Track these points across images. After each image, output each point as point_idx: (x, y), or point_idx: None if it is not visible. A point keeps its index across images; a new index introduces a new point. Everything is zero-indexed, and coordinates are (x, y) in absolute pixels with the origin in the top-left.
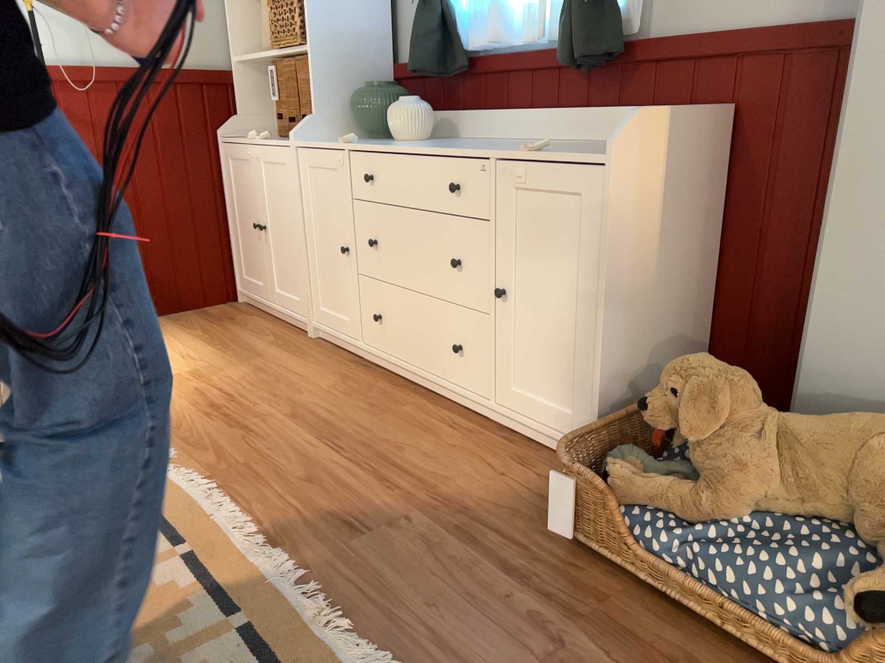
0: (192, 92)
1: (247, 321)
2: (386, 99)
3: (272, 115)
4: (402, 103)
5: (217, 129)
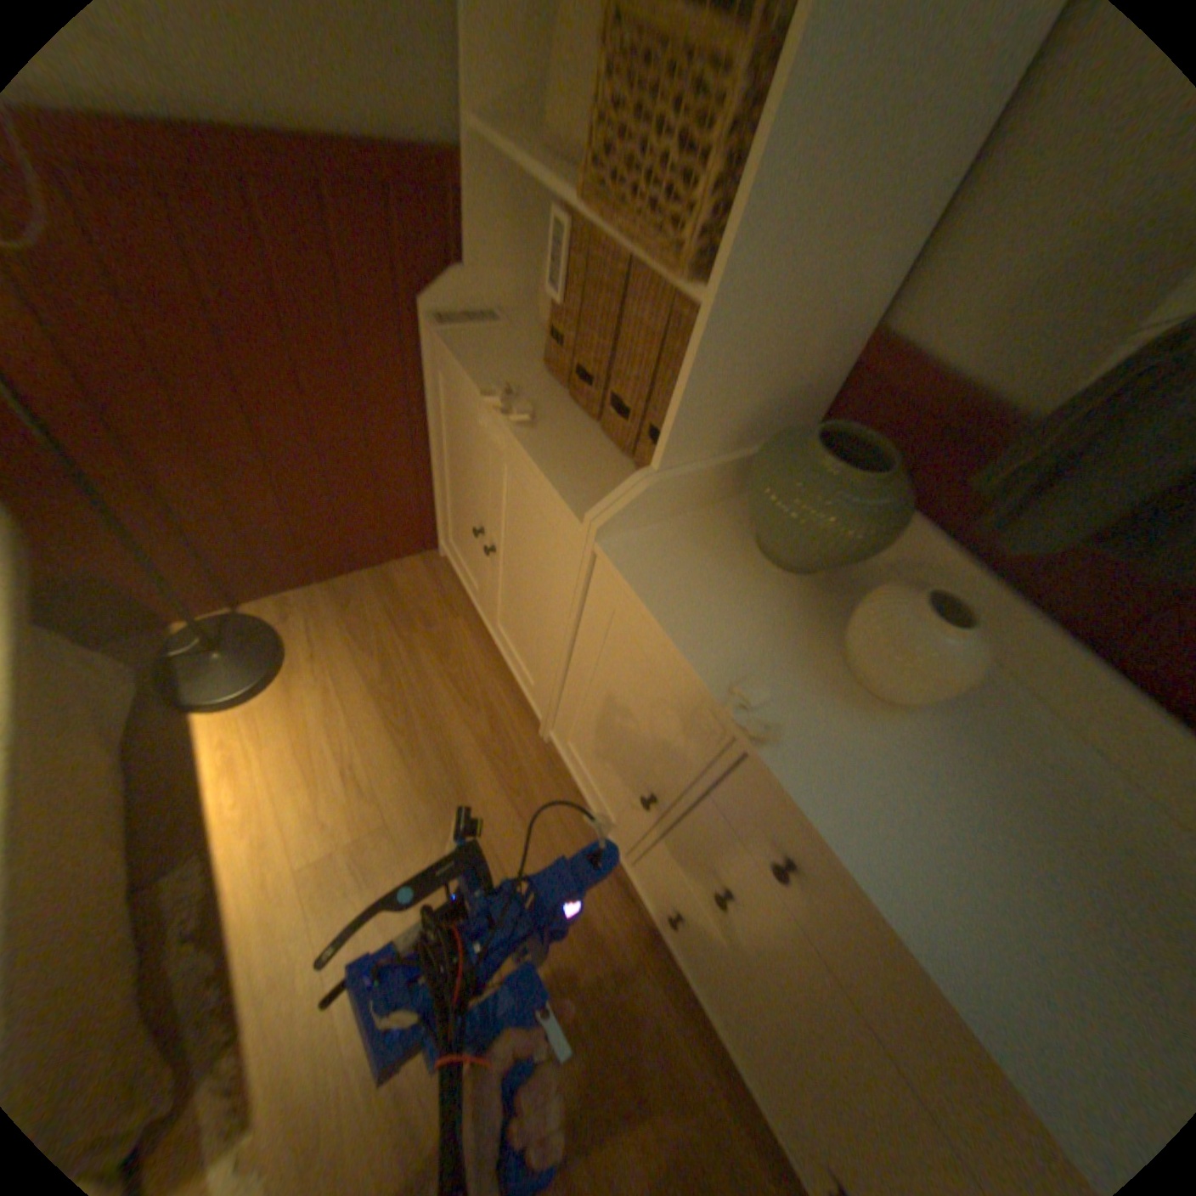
0: (365, 196)
1: (452, 634)
2: (876, 535)
3: (539, 264)
4: (948, 640)
5: (422, 289)
